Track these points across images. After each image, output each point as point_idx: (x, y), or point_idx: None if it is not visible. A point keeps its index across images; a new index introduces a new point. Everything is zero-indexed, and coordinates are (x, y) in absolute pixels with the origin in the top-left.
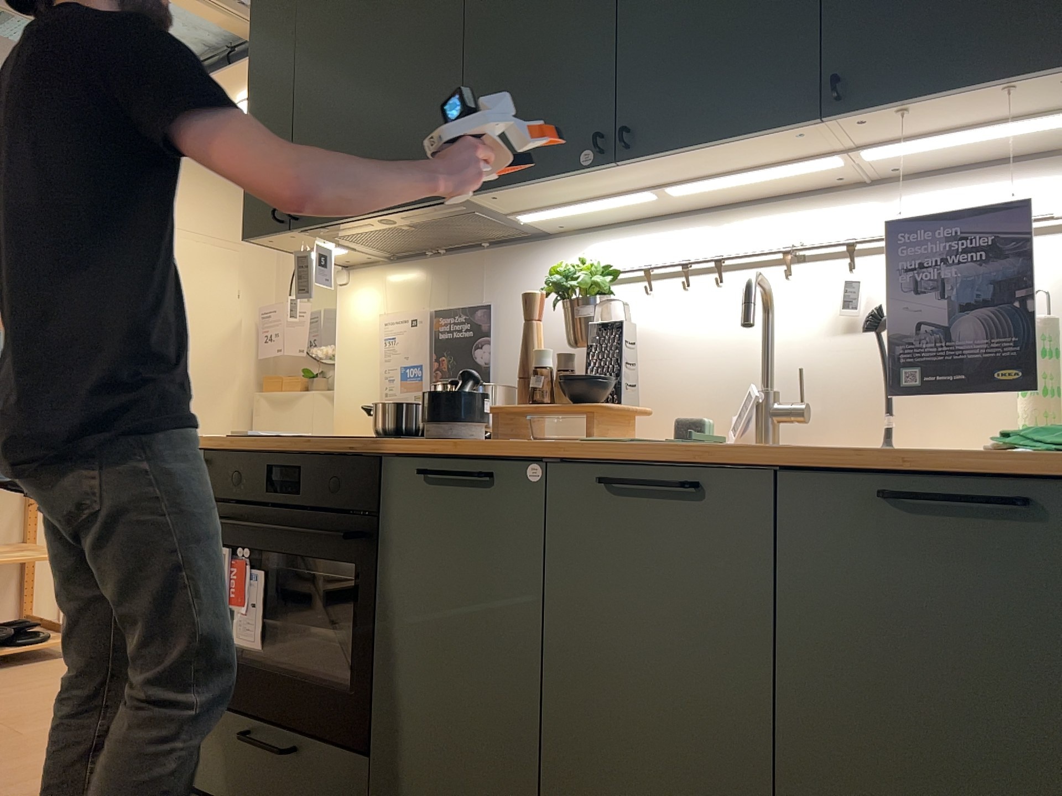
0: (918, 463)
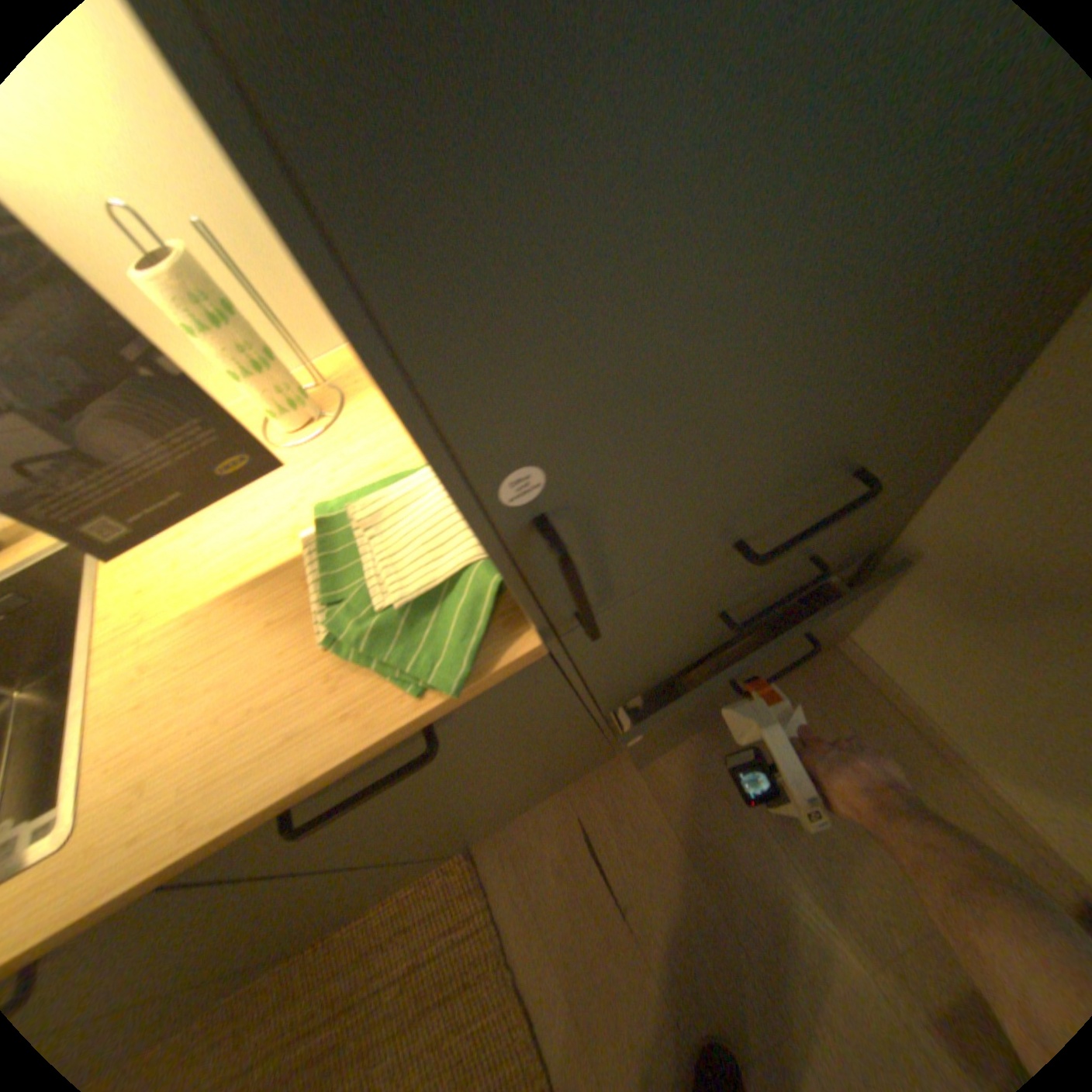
0: (289, 805)
